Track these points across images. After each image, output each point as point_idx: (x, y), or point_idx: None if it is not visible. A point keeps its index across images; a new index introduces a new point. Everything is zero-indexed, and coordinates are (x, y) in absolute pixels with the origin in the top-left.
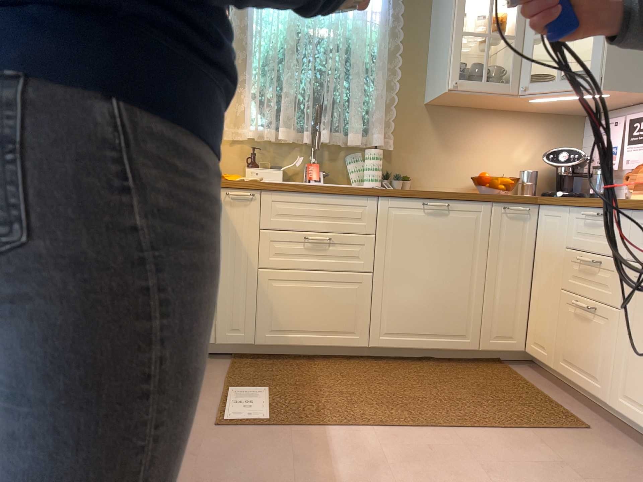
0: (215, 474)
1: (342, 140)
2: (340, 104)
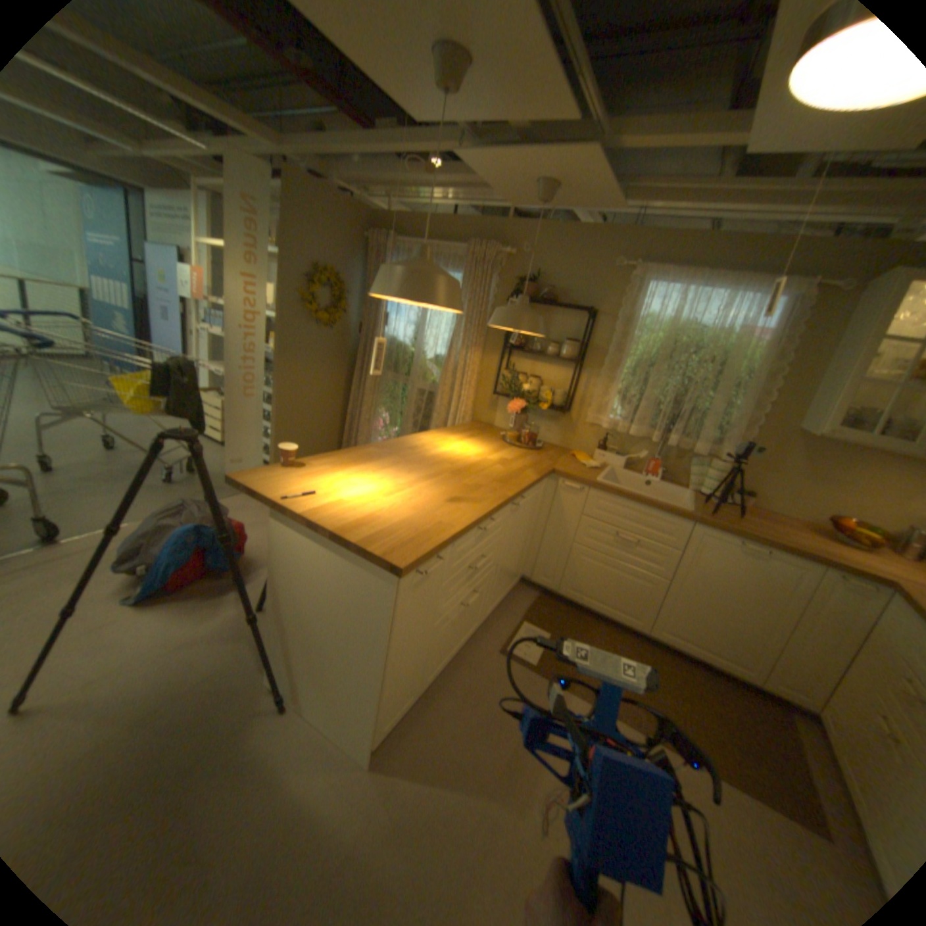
0: (484, 695)
1: (690, 446)
2: (697, 415)
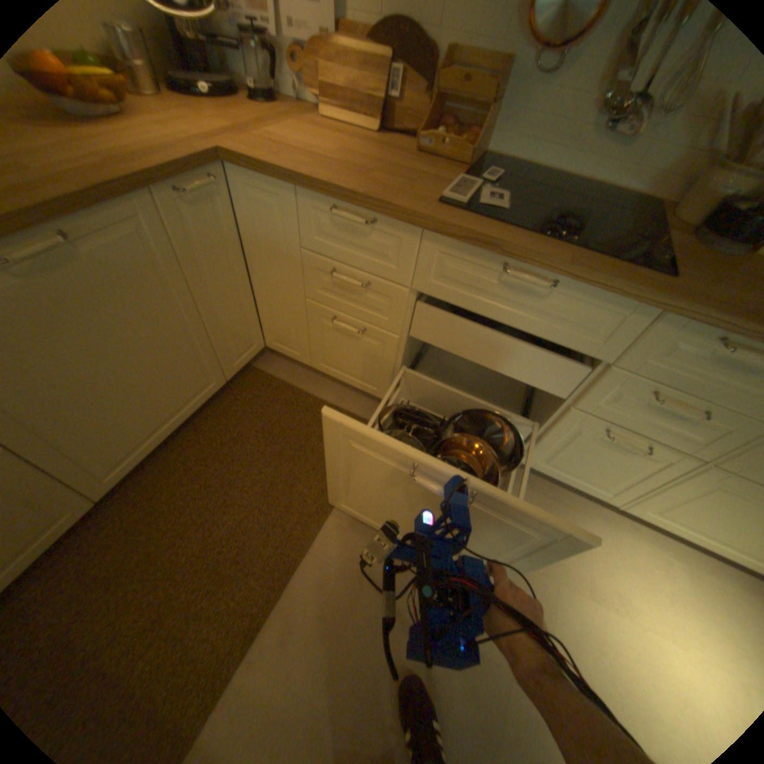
0: None
1: None
2: None
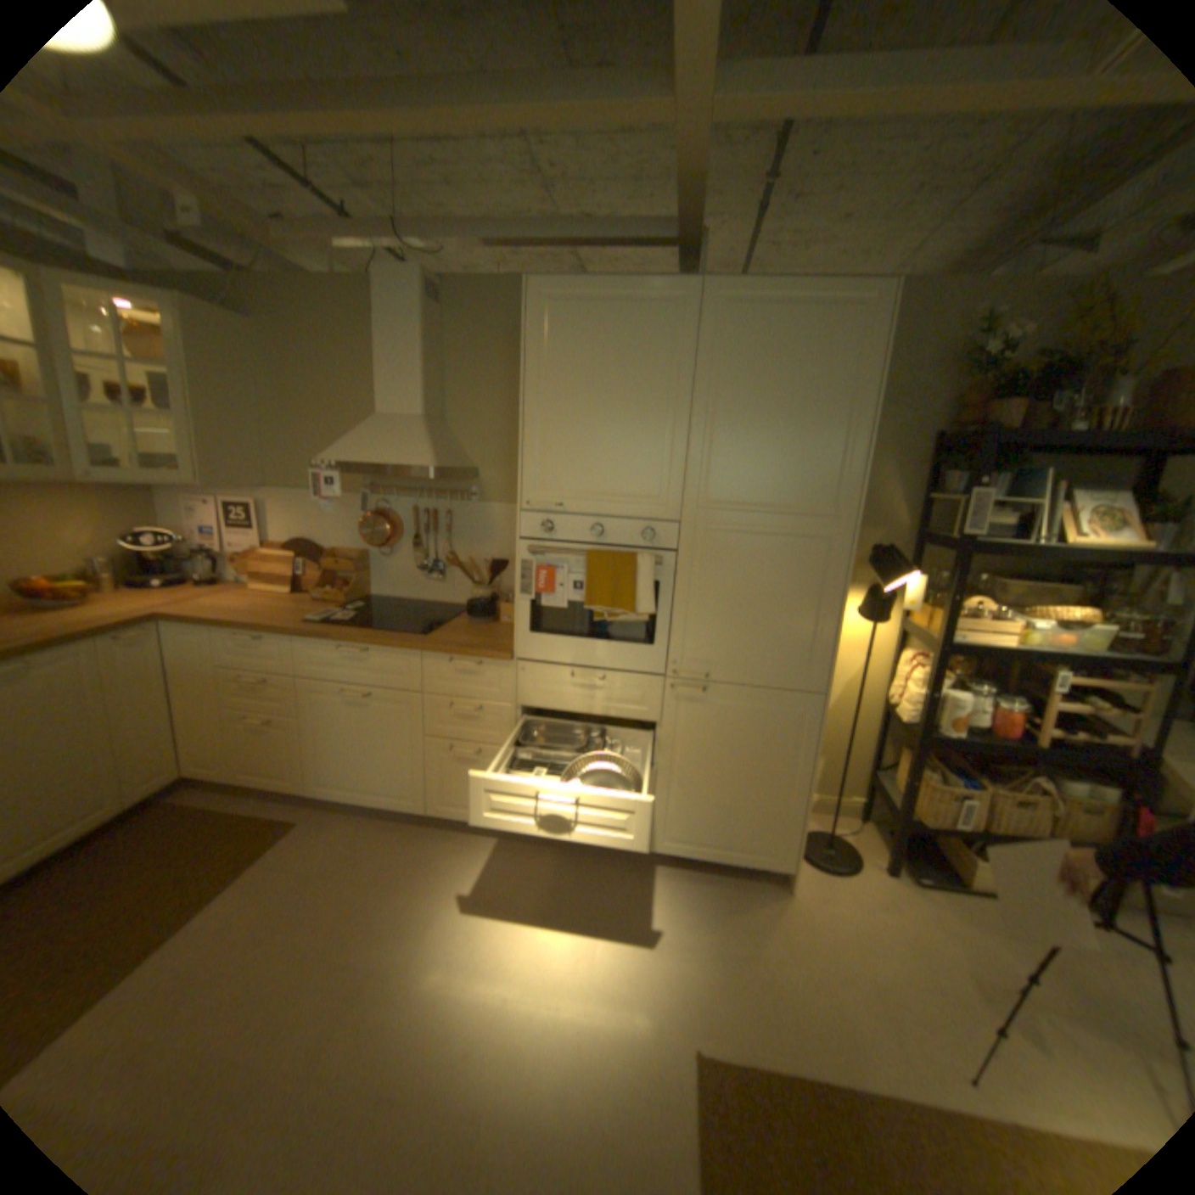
0: None
1: None
2: None
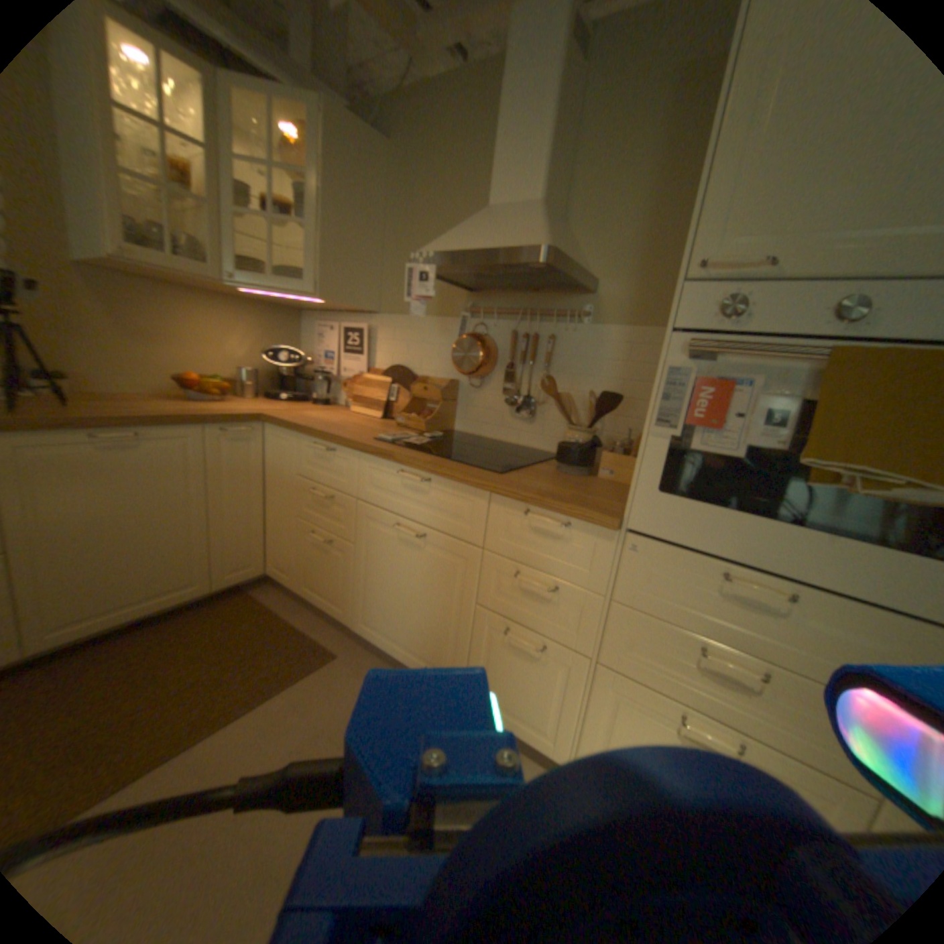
0: None
1: None
2: None
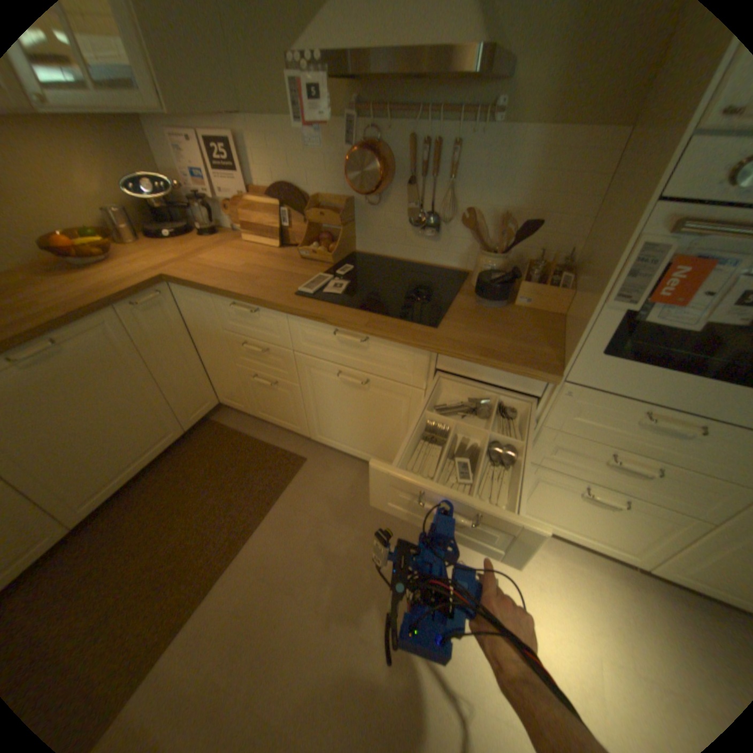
0: None
1: None
2: None
